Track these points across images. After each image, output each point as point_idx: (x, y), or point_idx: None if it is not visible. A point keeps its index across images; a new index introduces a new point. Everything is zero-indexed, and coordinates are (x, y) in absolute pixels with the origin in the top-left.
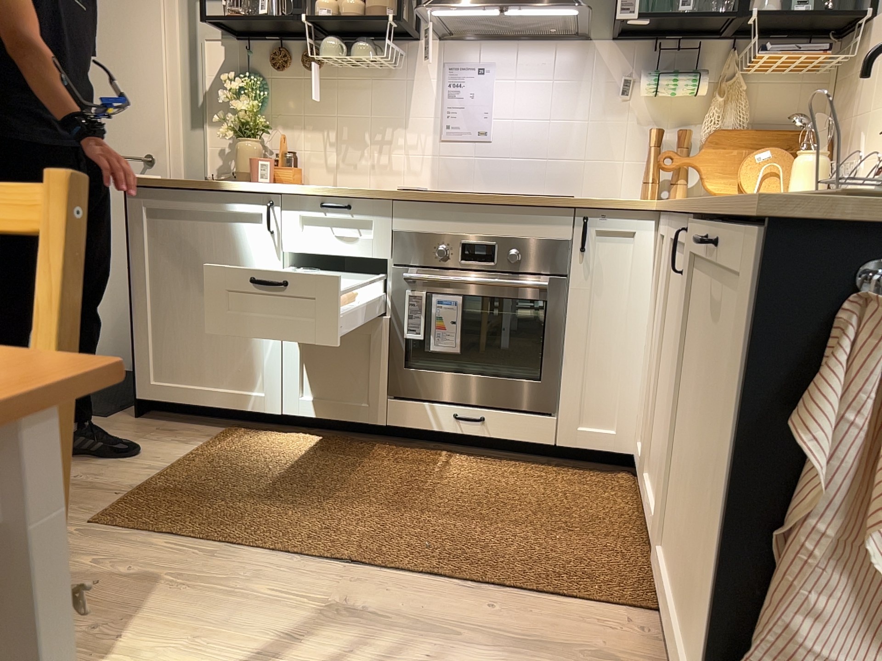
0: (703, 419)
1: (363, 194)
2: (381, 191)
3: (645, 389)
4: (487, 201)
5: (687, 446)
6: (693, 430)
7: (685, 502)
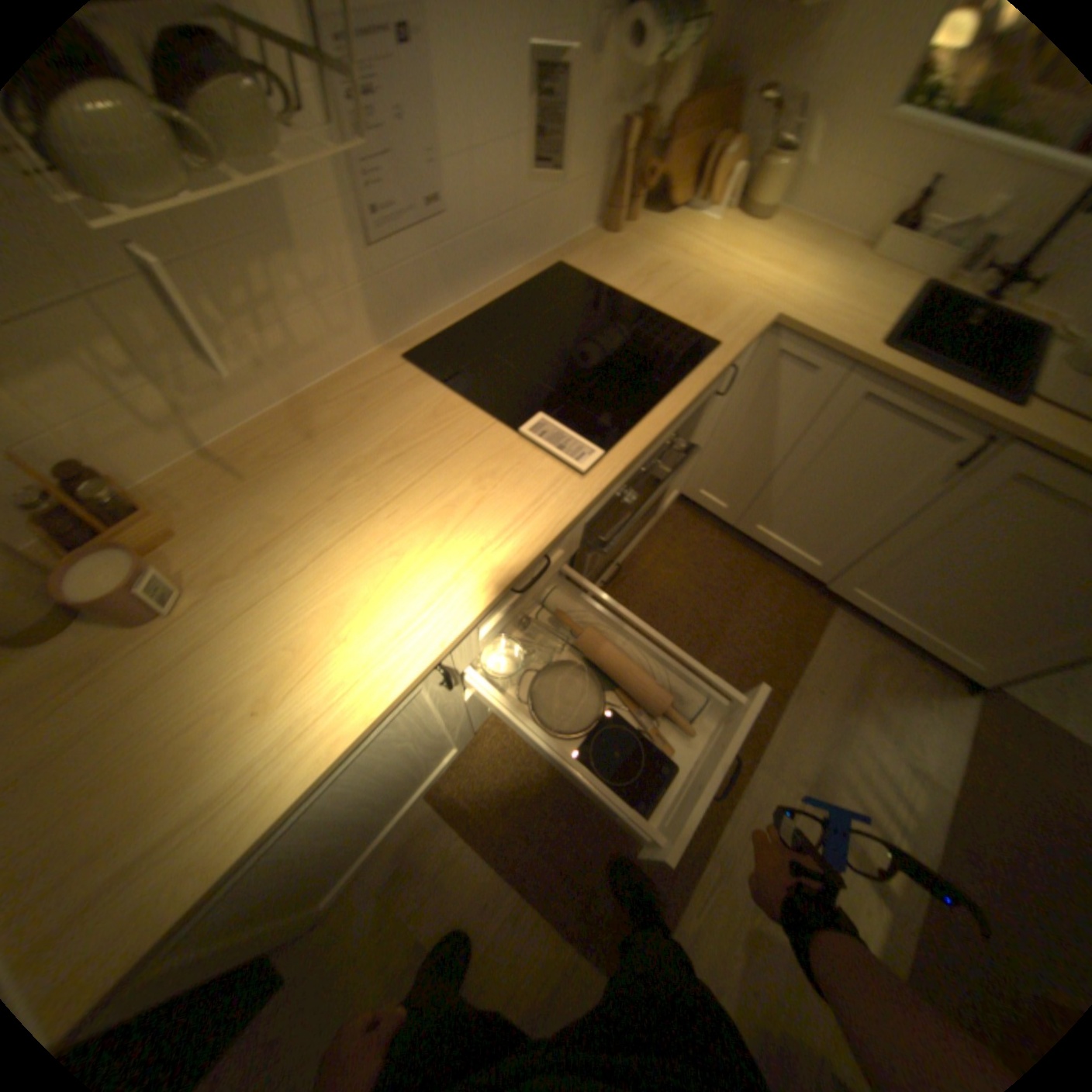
0: (1009, 570)
1: (569, 527)
2: (587, 501)
3: (714, 459)
4: (682, 413)
5: (939, 563)
6: (967, 563)
7: (929, 585)
